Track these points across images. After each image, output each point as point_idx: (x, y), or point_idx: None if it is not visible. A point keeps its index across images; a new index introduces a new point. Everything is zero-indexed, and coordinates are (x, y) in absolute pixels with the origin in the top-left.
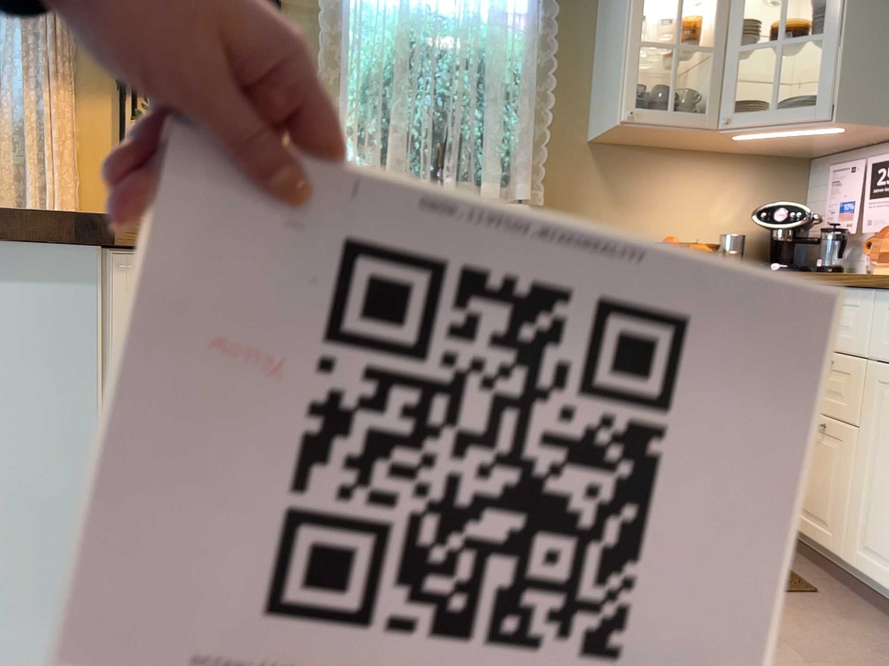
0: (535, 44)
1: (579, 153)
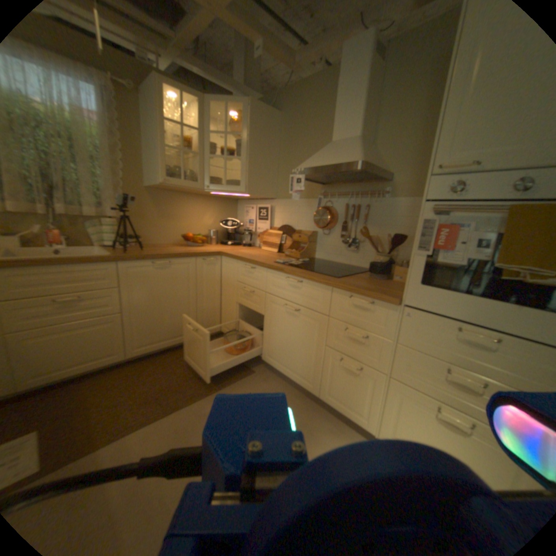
0: (102, 131)
1: (137, 192)
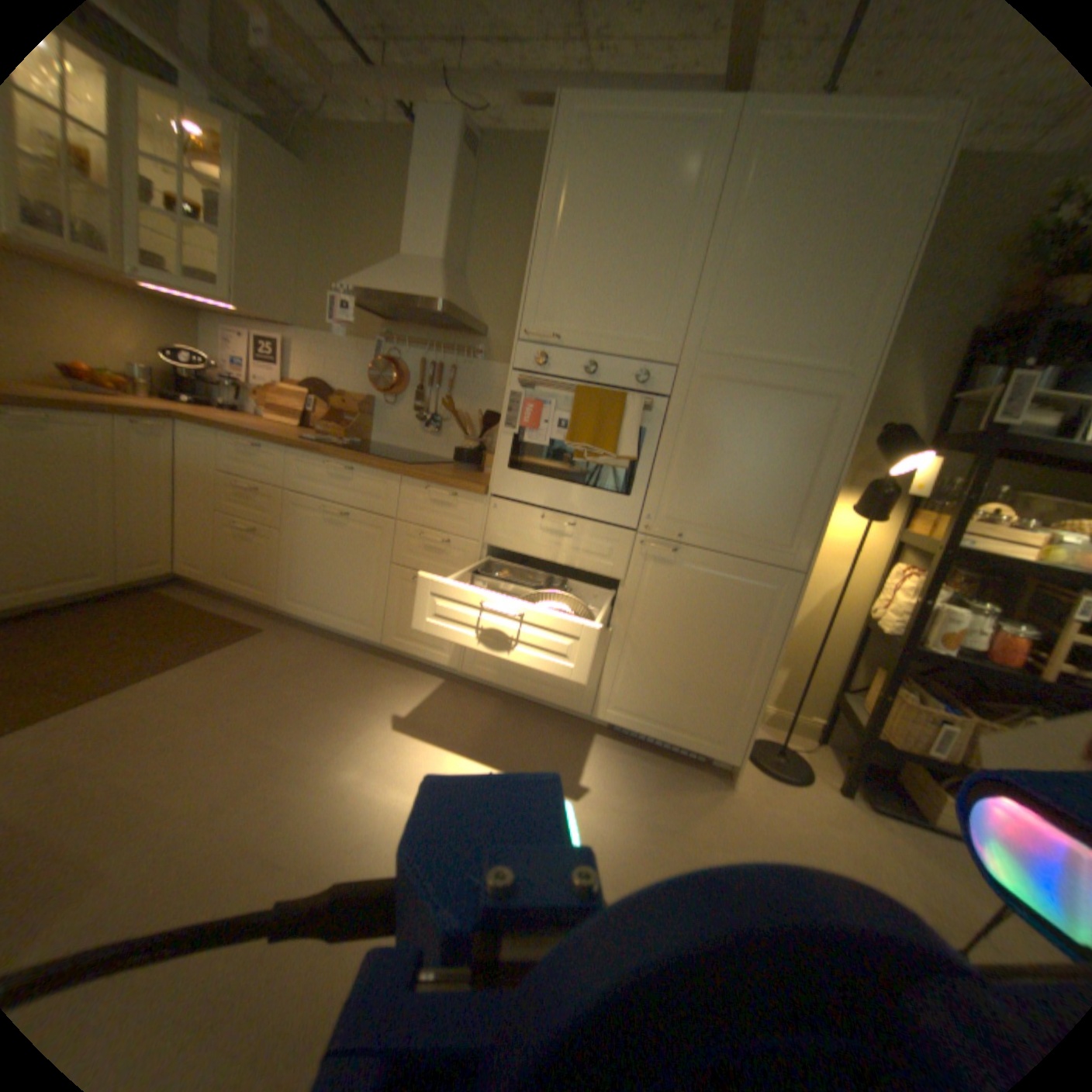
0: None
1: None
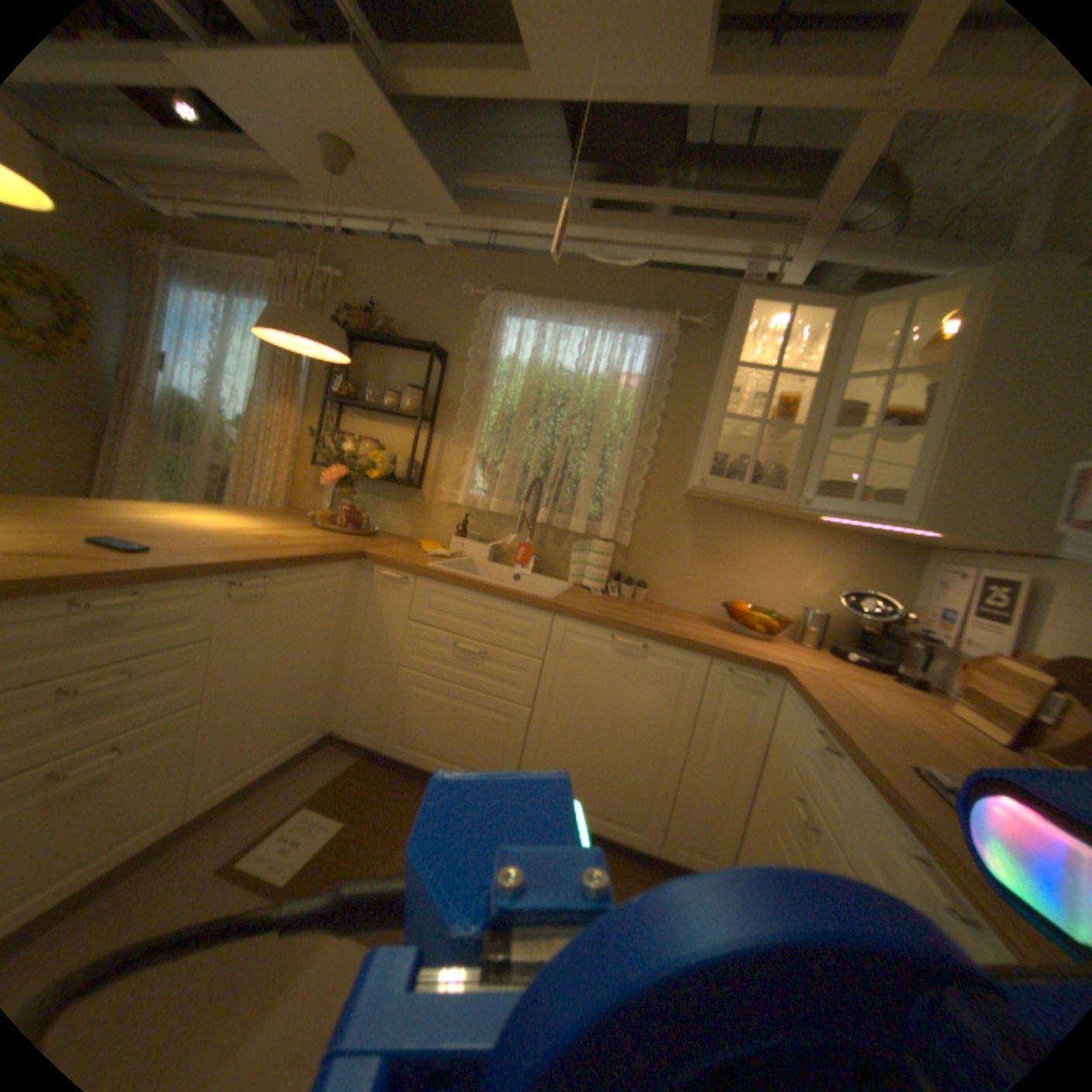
0: (647, 404)
1: (672, 505)
